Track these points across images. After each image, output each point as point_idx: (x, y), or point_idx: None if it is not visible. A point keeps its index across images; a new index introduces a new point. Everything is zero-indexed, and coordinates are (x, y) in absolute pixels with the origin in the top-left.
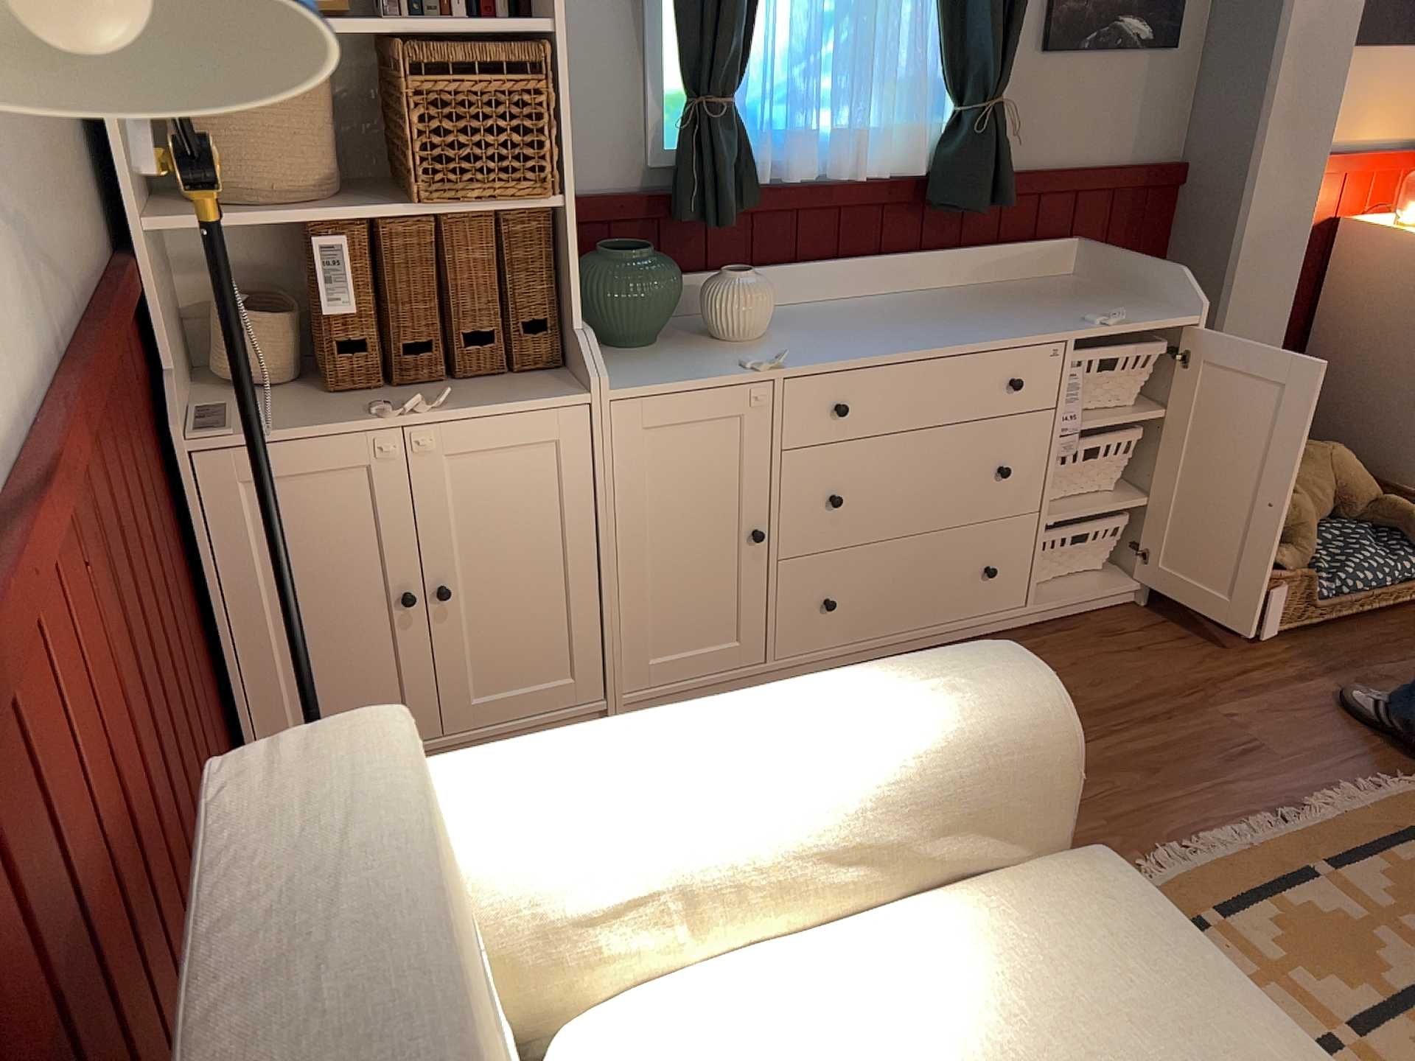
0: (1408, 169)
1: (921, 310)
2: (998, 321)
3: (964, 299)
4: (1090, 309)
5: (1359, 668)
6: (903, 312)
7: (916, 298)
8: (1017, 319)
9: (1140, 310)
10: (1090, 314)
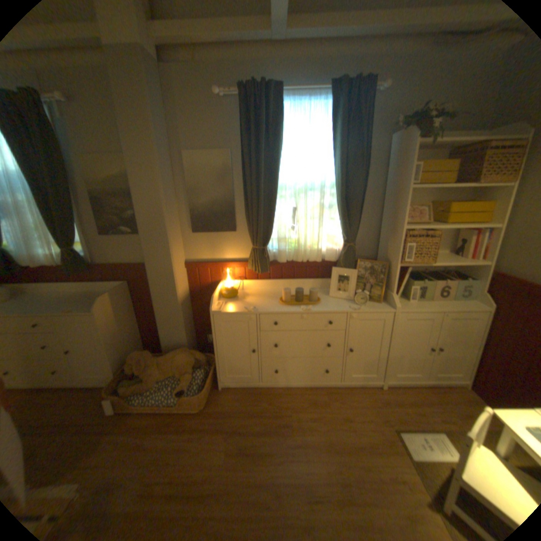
0: (237, 268)
1: (54, 300)
2: (51, 307)
3: (75, 297)
4: (81, 306)
5: (118, 436)
6: (48, 300)
7: (68, 295)
8: (57, 307)
9: (89, 308)
10: (67, 309)
